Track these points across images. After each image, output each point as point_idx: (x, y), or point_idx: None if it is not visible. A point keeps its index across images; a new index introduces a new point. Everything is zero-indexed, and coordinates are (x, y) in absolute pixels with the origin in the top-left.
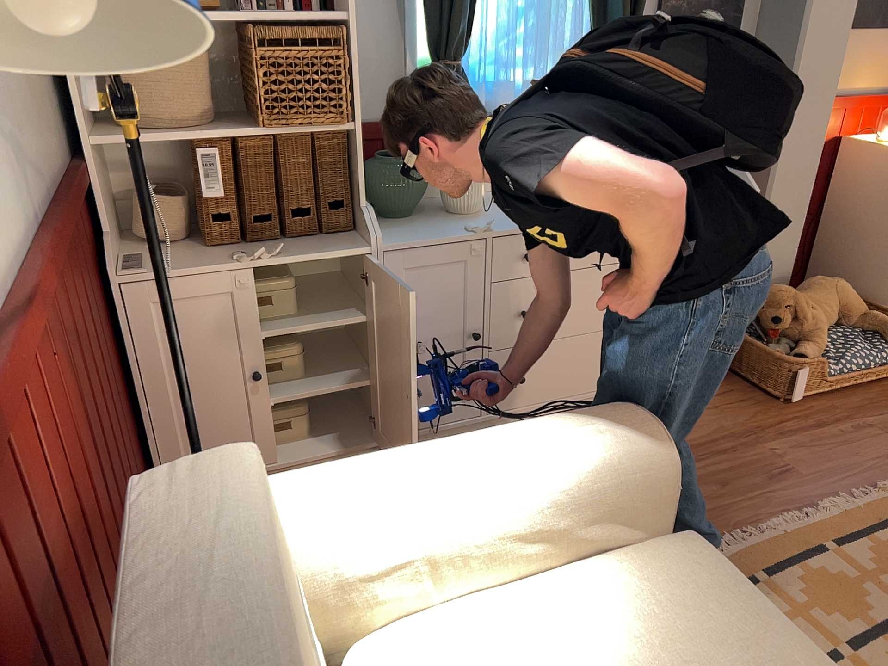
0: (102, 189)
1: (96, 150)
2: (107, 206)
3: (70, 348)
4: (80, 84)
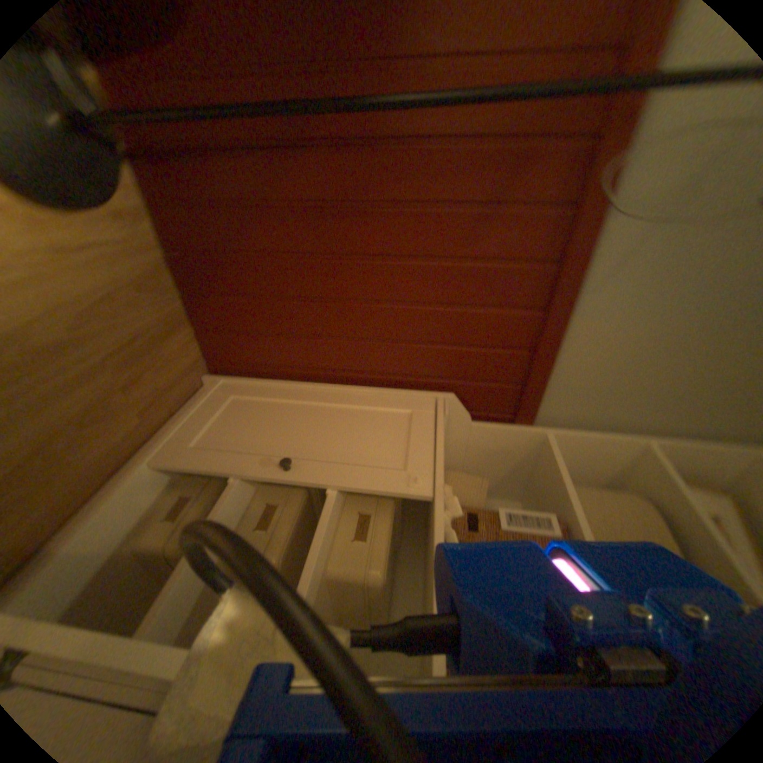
0: (504, 447)
1: (529, 464)
2: (485, 450)
3: (491, 204)
4: (589, 465)
